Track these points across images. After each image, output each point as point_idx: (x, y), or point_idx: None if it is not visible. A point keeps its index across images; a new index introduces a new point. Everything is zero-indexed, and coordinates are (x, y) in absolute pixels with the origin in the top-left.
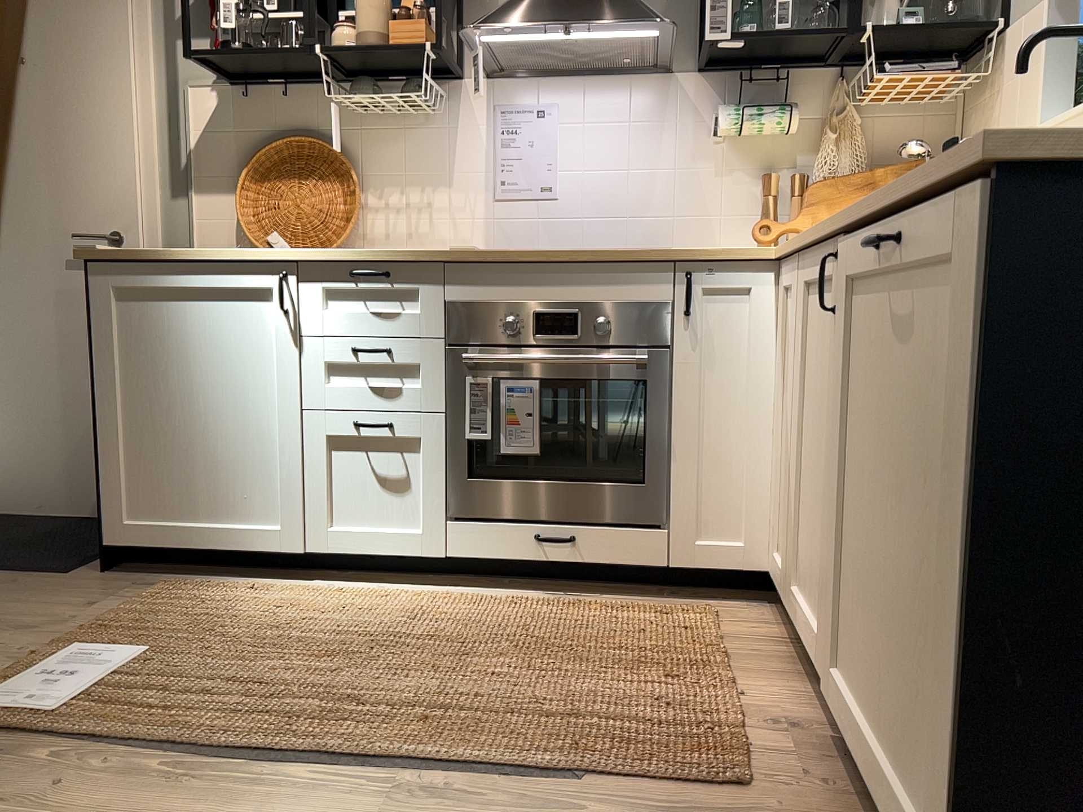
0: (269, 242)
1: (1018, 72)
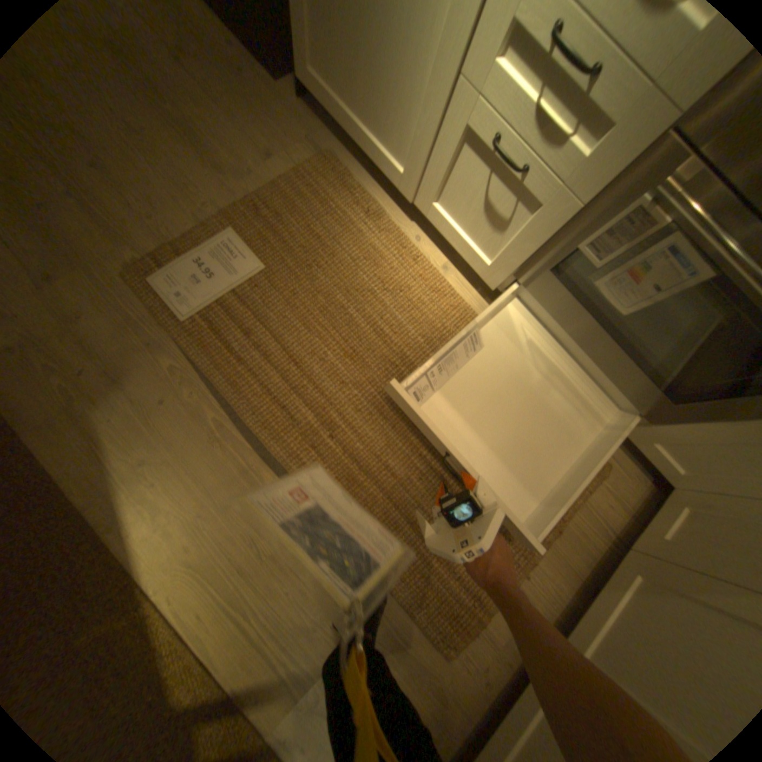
0: None
1: None
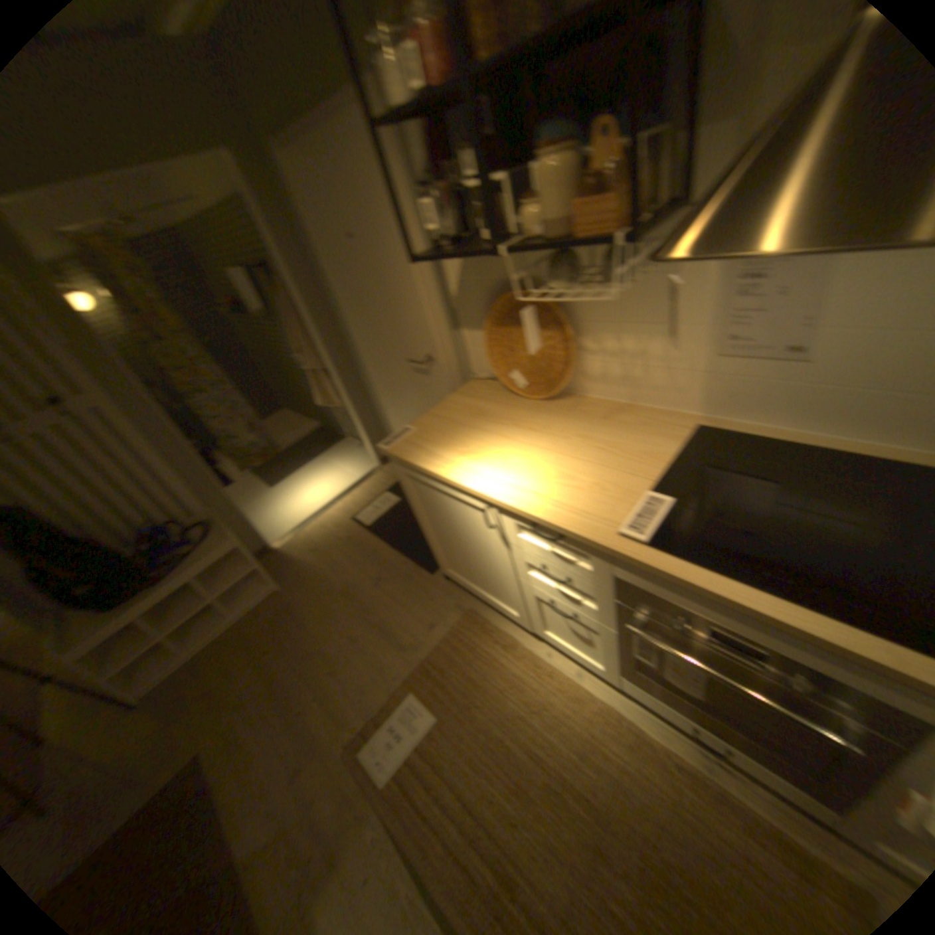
0: (509, 377)
1: None
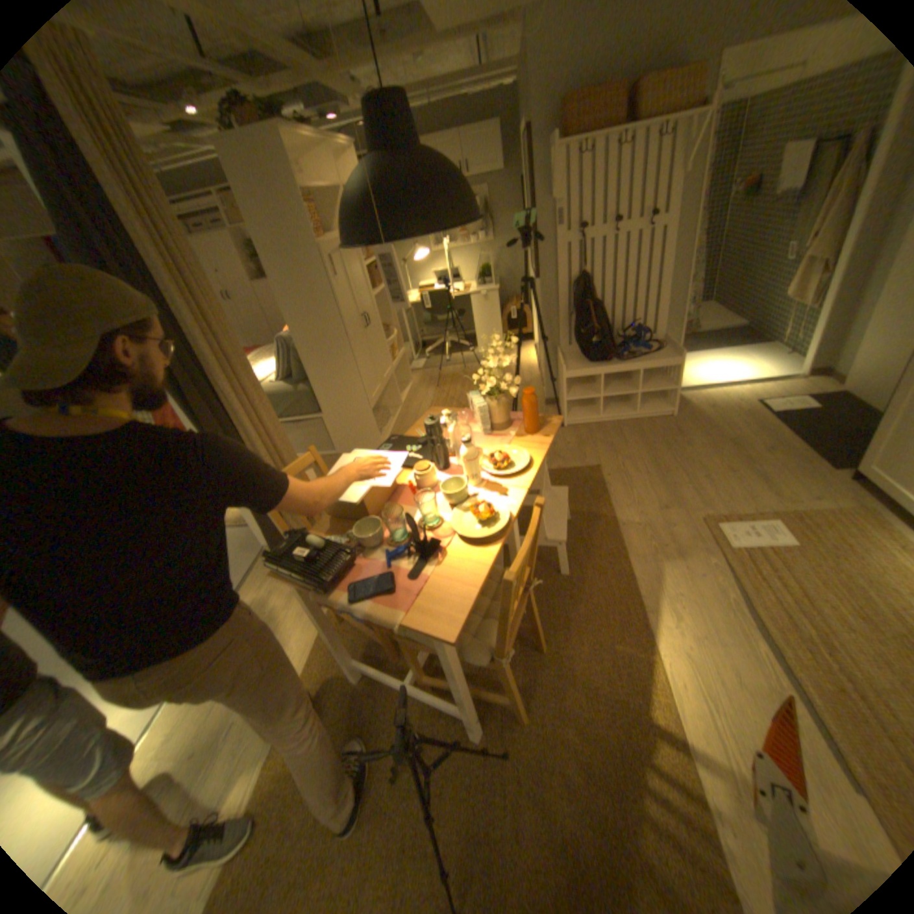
0: None
1: None
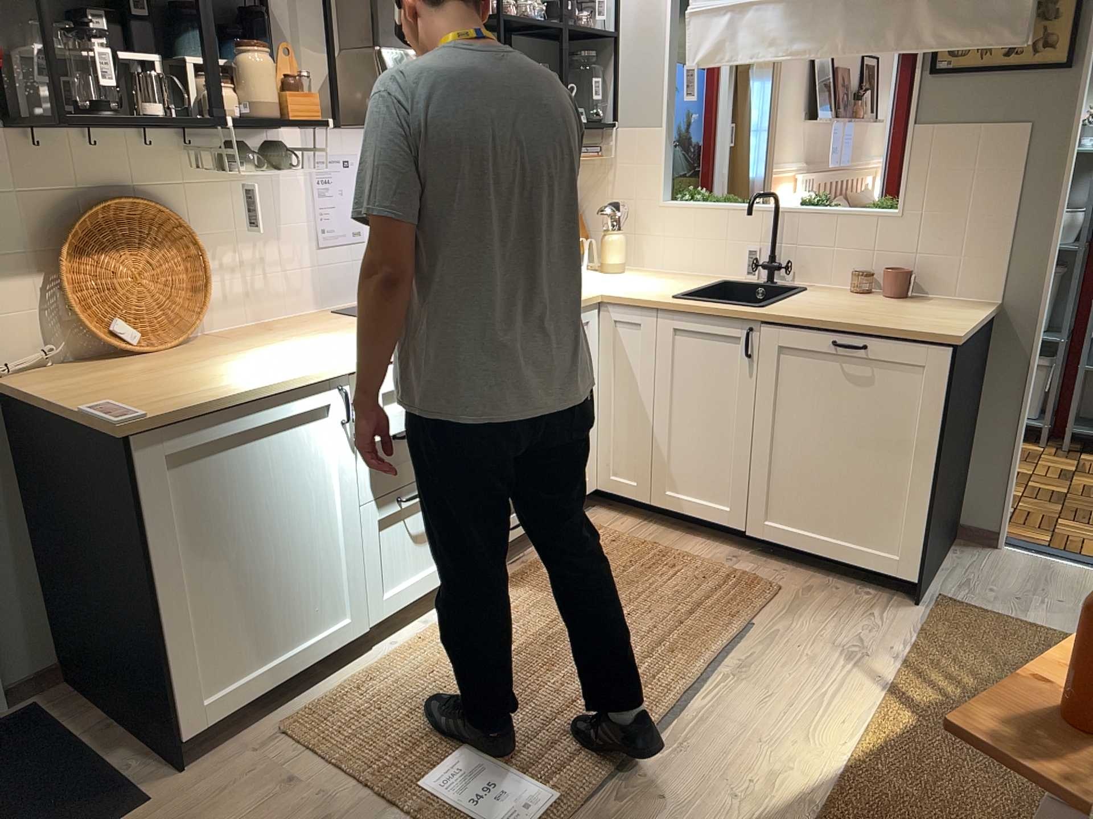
0: (117, 333)
1: (639, 162)
